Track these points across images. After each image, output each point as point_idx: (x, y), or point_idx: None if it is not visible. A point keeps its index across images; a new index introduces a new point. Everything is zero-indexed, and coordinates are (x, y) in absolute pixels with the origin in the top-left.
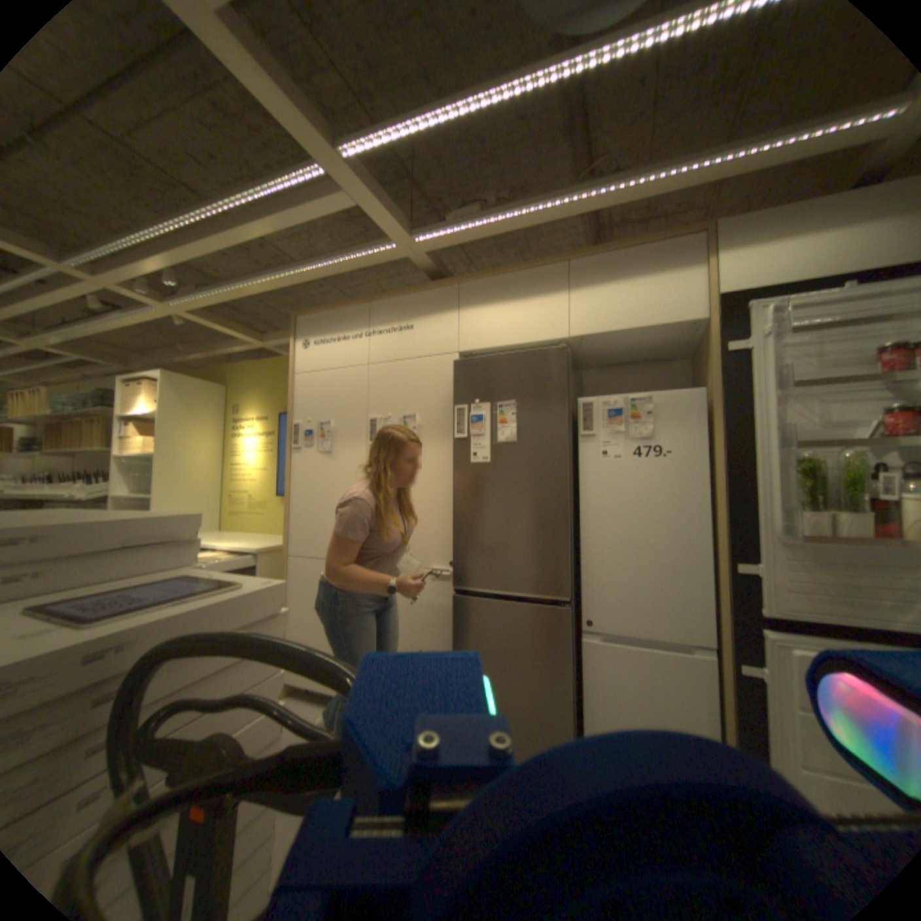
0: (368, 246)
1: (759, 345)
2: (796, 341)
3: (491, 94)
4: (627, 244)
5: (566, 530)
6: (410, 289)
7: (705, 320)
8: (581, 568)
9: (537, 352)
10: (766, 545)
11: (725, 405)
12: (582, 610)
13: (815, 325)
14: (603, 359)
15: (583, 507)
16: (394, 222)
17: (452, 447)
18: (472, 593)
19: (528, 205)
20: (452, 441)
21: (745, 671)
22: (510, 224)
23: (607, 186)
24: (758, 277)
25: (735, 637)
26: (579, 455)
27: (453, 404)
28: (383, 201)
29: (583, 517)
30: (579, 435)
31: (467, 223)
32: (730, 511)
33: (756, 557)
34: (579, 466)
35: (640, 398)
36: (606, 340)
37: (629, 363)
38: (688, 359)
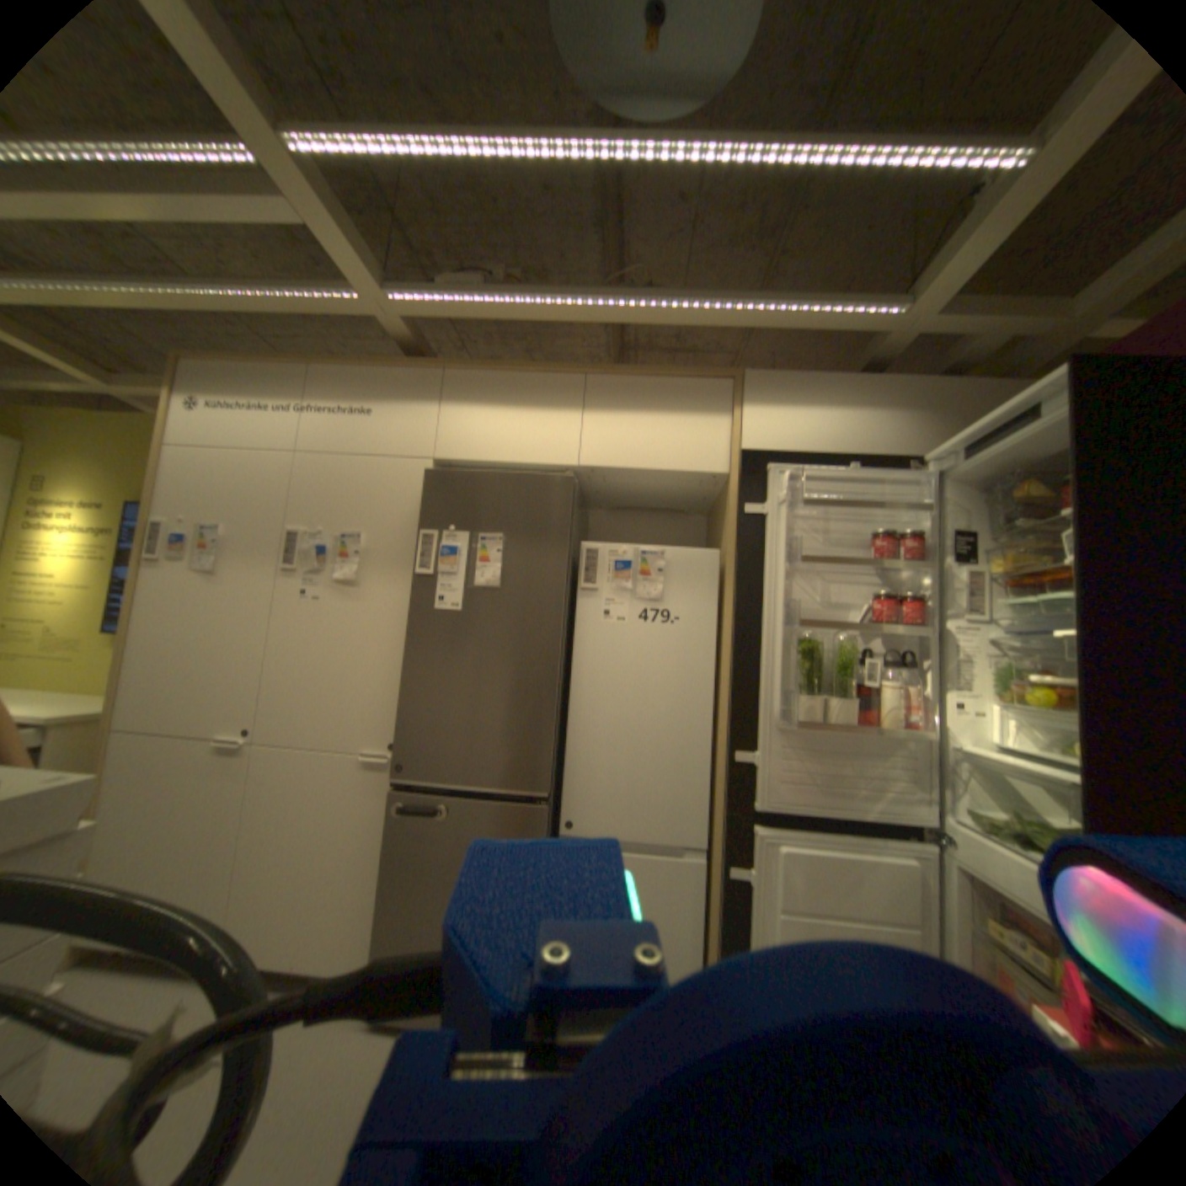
0: (316, 287)
1: (773, 513)
2: (806, 514)
3: (512, 146)
4: (653, 373)
5: (552, 706)
6: (373, 361)
7: (725, 476)
8: (566, 756)
9: (537, 479)
10: (764, 731)
11: (737, 573)
12: (561, 809)
13: (823, 501)
14: (614, 500)
15: (575, 678)
16: (359, 266)
17: (411, 587)
18: (417, 790)
19: (544, 296)
20: (412, 579)
21: (734, 875)
22: (519, 313)
23: (637, 301)
24: (777, 441)
25: (726, 835)
26: (576, 614)
27: (419, 528)
28: (346, 232)
29: (574, 692)
30: (578, 589)
31: (465, 296)
32: (732, 691)
33: (753, 745)
34: (575, 626)
35: (651, 553)
36: (620, 478)
37: (643, 510)
38: (703, 516)
